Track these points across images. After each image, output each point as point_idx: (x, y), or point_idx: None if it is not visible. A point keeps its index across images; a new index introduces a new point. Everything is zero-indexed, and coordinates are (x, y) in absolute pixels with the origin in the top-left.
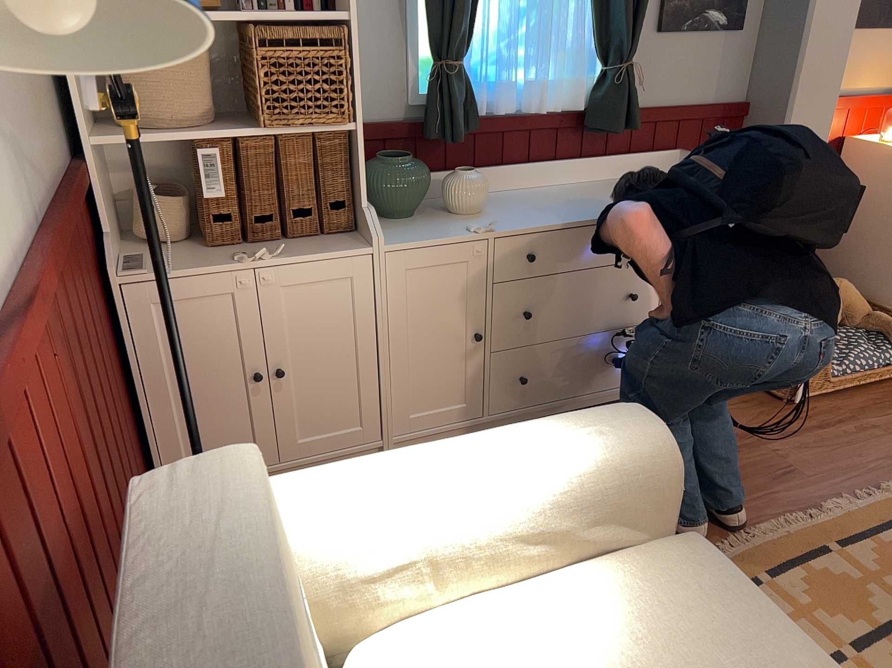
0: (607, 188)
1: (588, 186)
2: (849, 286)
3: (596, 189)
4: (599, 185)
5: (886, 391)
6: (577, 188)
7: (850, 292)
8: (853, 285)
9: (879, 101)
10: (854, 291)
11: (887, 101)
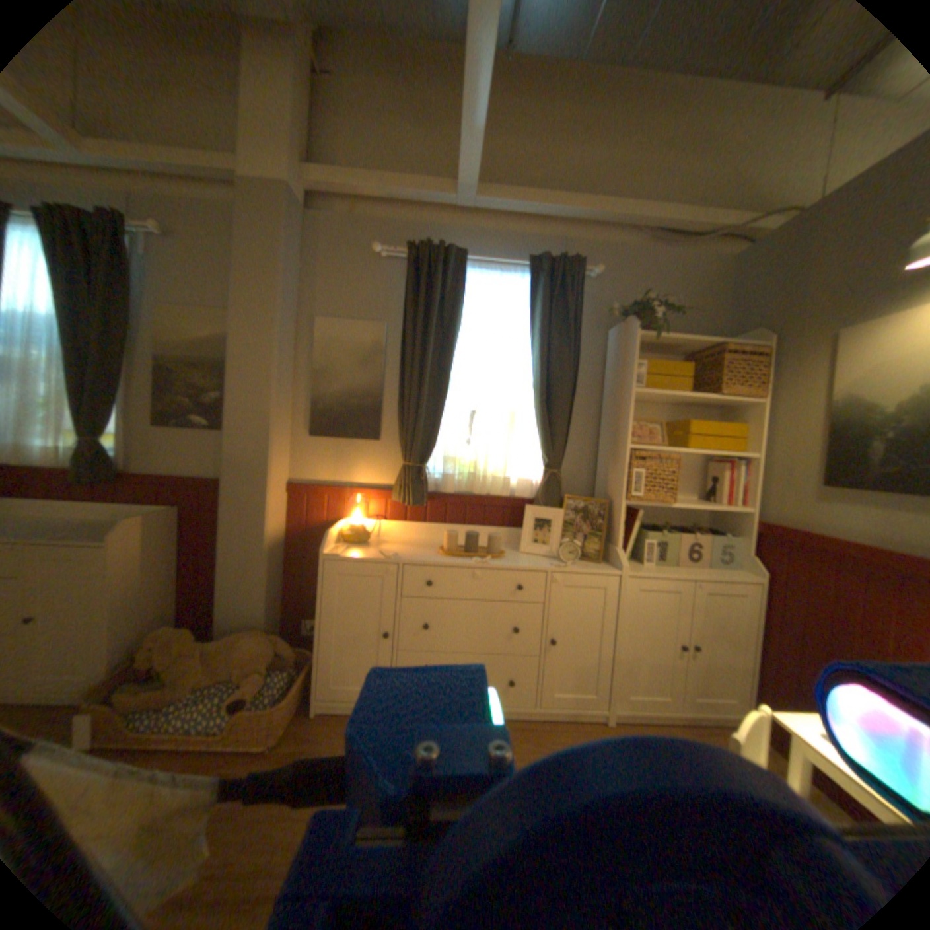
0: (79, 524)
1: (76, 522)
2: (251, 644)
3: (68, 524)
4: (87, 523)
5: (200, 765)
6: (66, 522)
7: (246, 649)
8: (260, 644)
9: (372, 494)
10: (249, 649)
11: (381, 495)
